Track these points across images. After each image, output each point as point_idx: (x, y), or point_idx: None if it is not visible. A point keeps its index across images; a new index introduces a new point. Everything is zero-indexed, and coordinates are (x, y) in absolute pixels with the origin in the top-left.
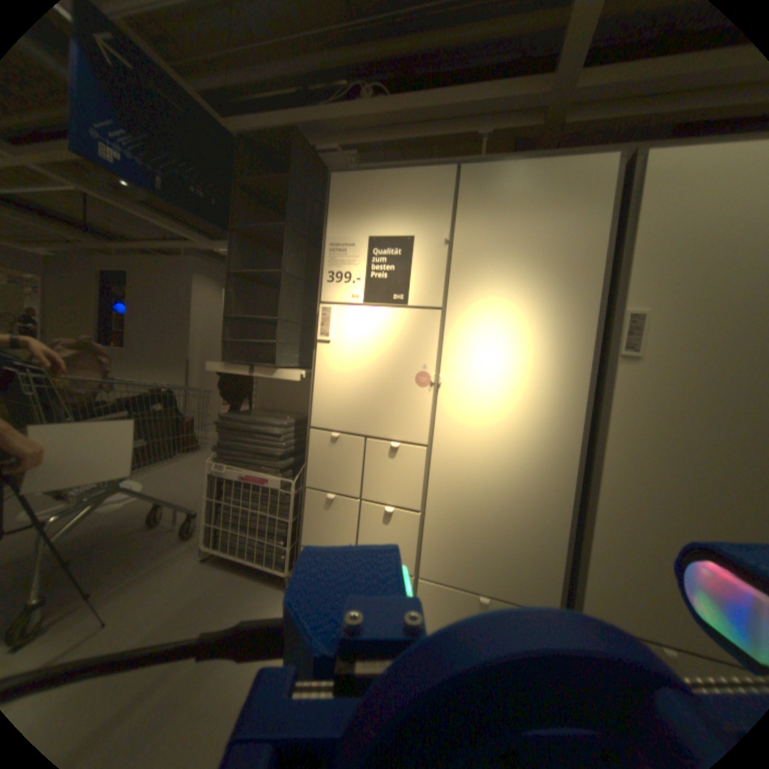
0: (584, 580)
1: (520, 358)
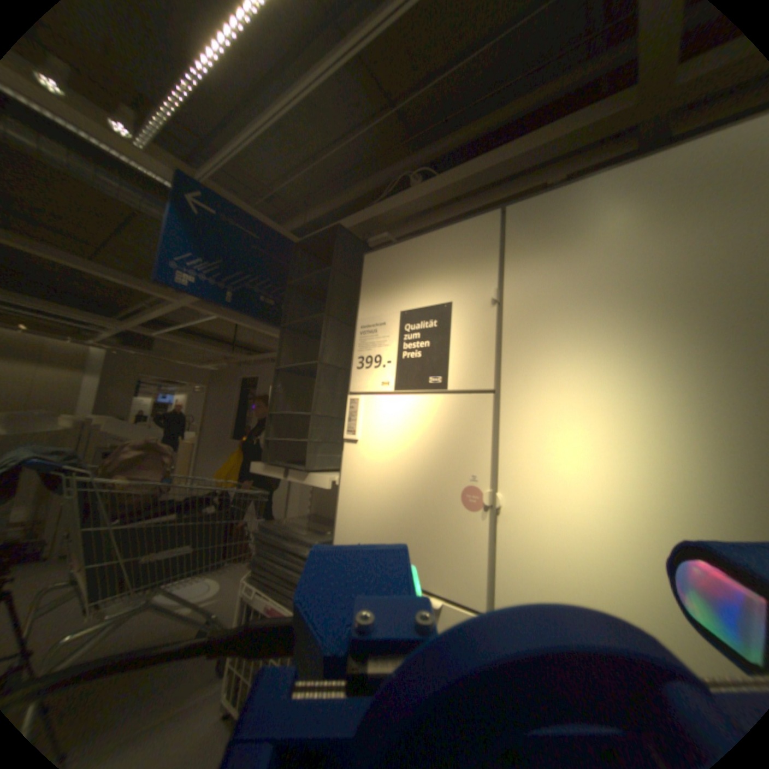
0: None
1: (644, 469)
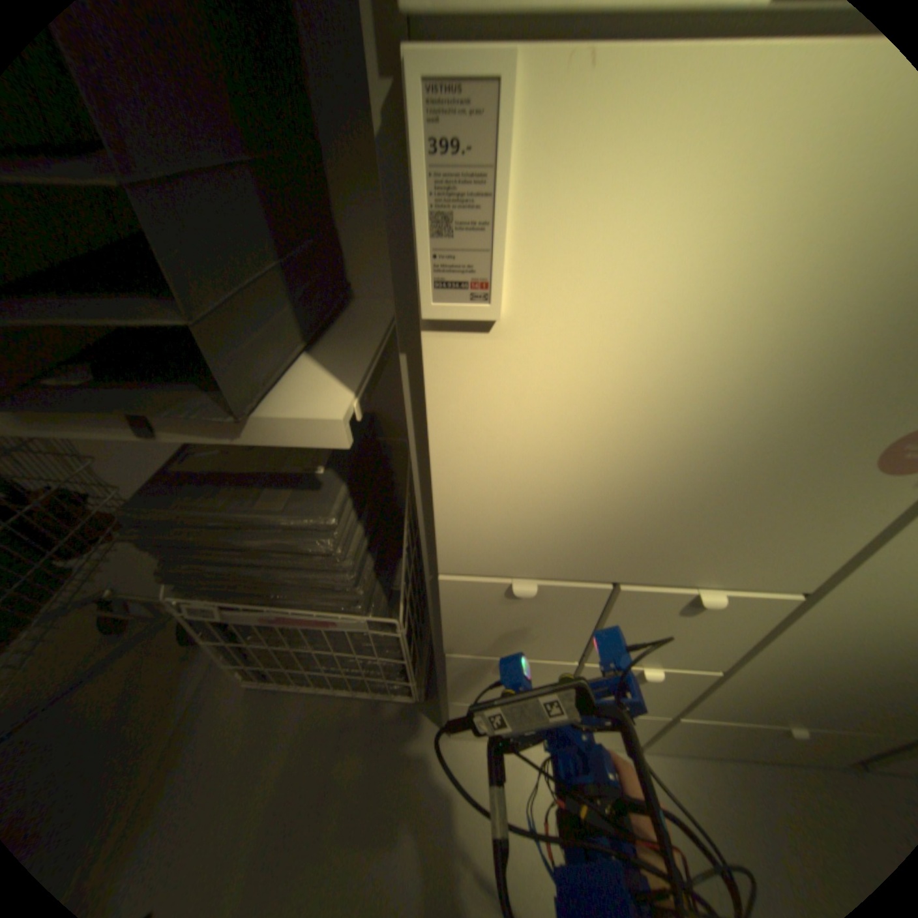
0: None
1: None
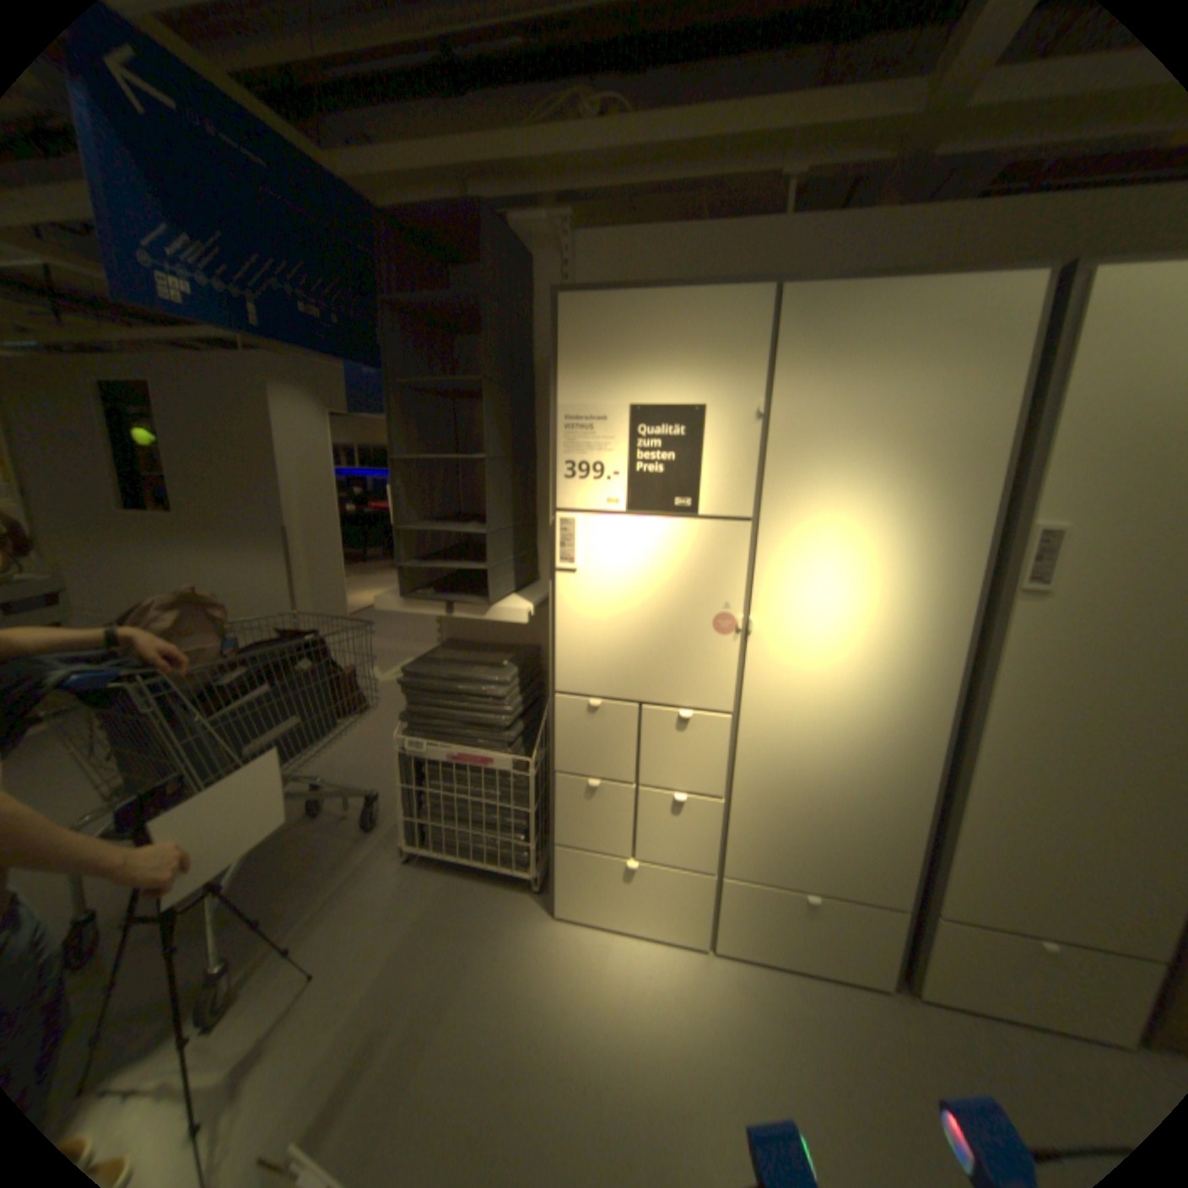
0: (947, 871)
1: (873, 592)
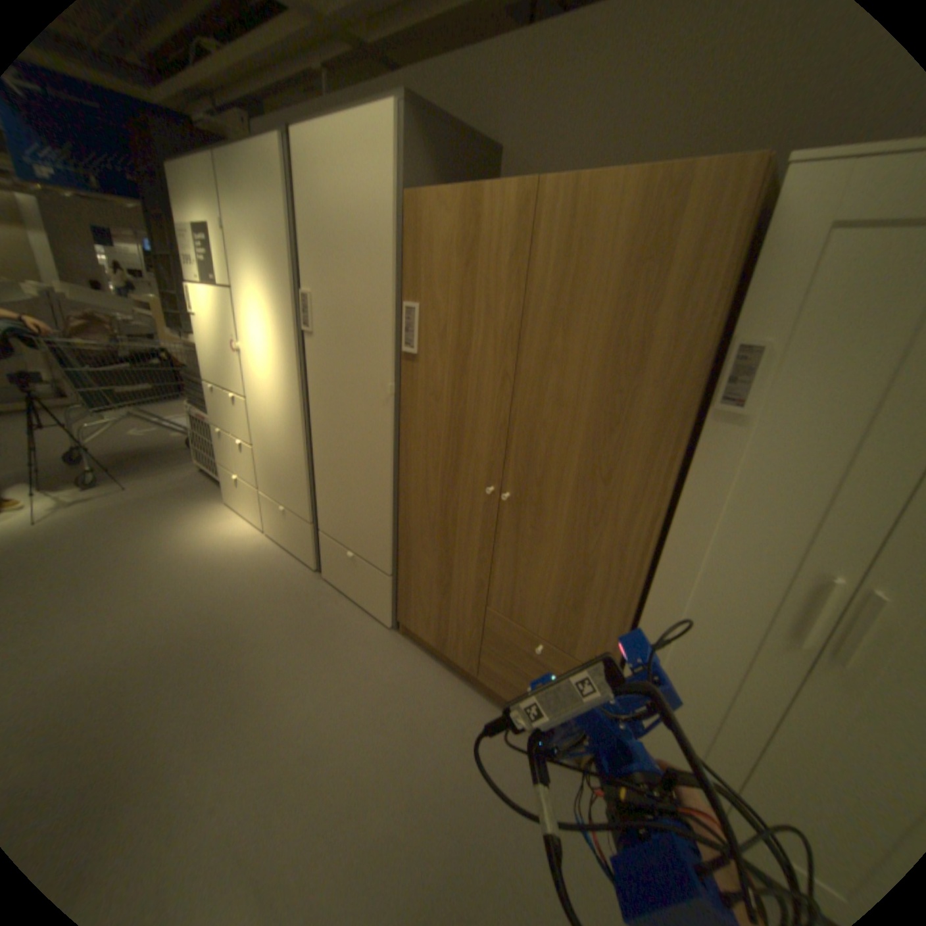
0: (319, 501)
1: (268, 330)
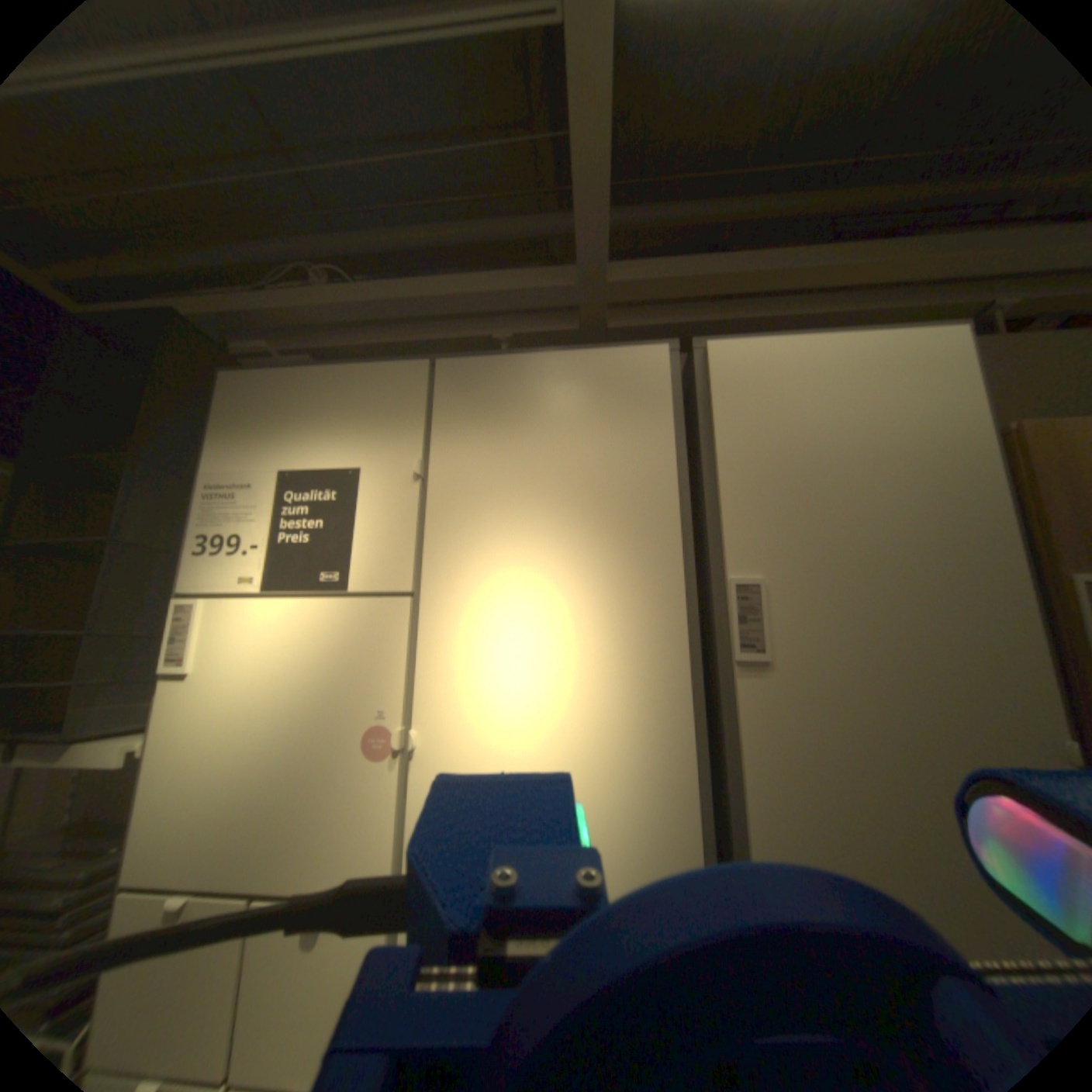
0: None
1: (565, 680)
